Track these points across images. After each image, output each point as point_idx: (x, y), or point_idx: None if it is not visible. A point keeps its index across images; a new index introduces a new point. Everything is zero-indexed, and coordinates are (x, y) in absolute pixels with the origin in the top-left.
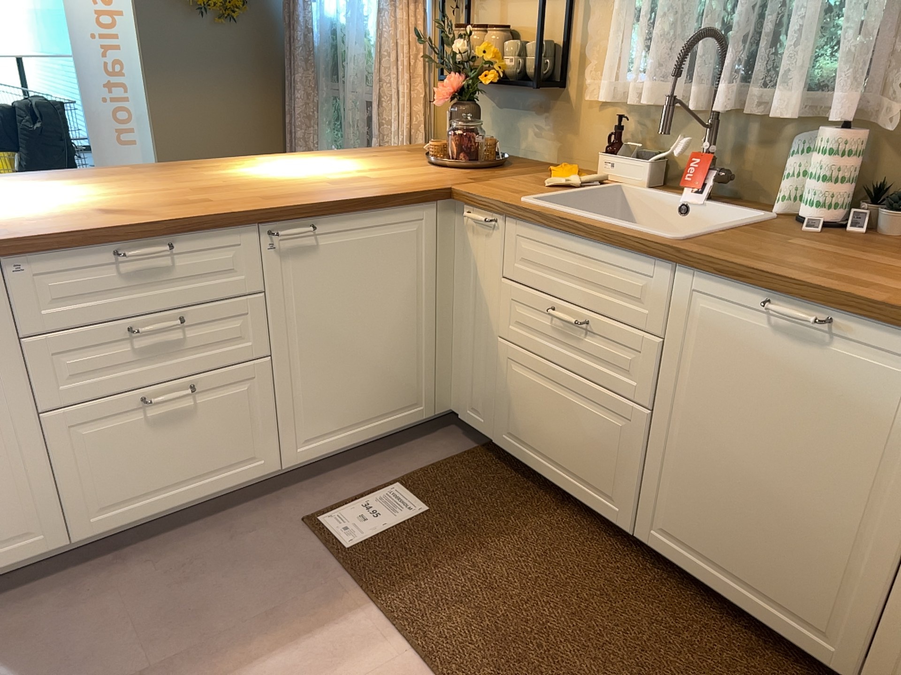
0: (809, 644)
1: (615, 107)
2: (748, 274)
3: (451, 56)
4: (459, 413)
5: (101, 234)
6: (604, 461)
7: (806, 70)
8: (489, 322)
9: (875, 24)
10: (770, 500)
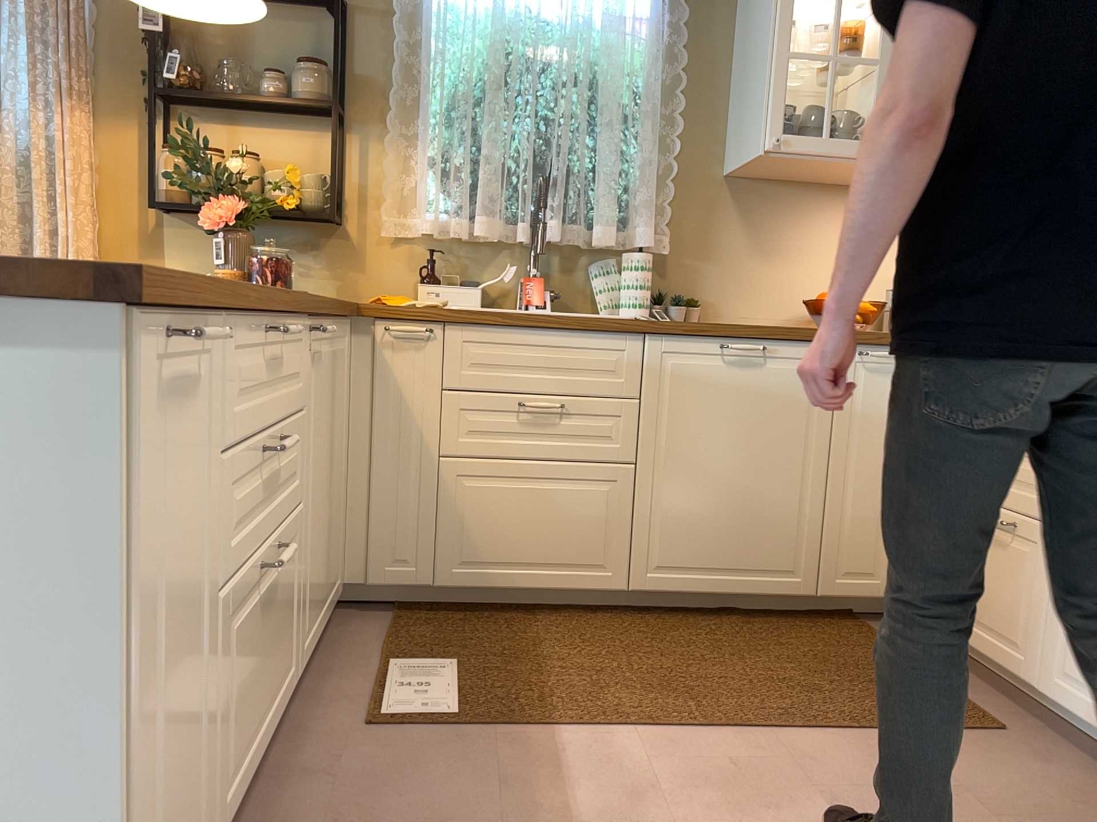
0: (785, 586)
1: (414, 242)
2: (710, 327)
3: (225, 174)
4: (360, 583)
5: (260, 299)
6: (592, 534)
7: (613, 209)
8: (420, 446)
9: (649, 182)
10: (744, 491)
